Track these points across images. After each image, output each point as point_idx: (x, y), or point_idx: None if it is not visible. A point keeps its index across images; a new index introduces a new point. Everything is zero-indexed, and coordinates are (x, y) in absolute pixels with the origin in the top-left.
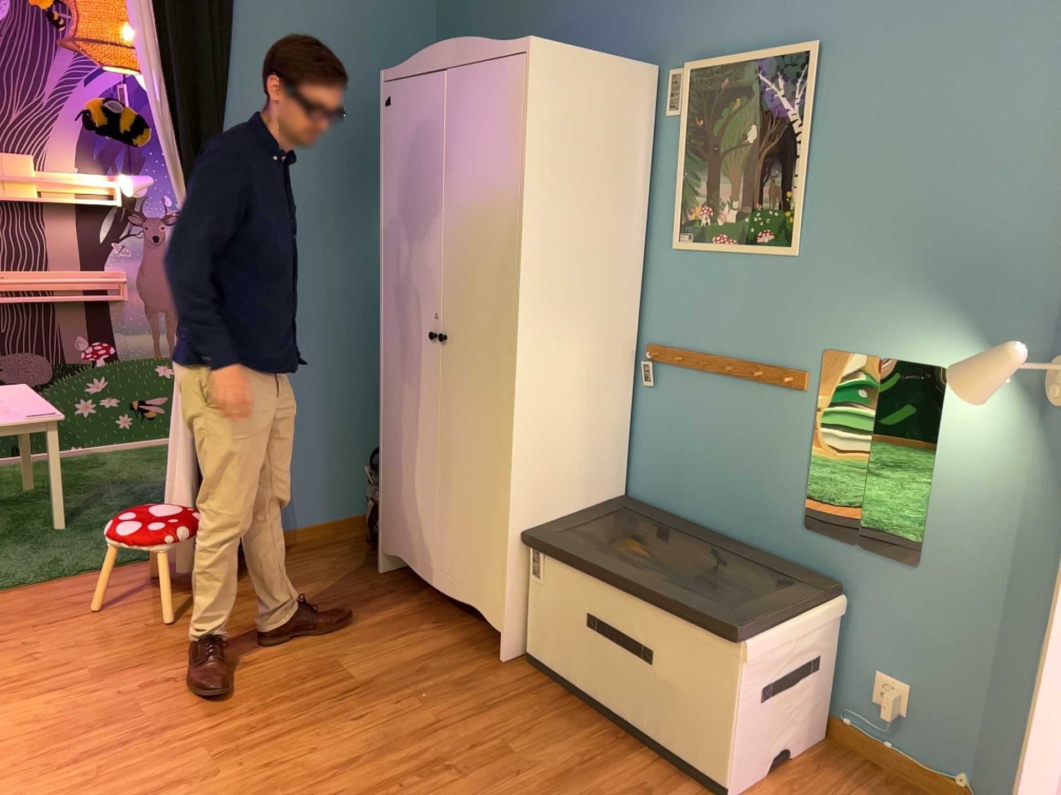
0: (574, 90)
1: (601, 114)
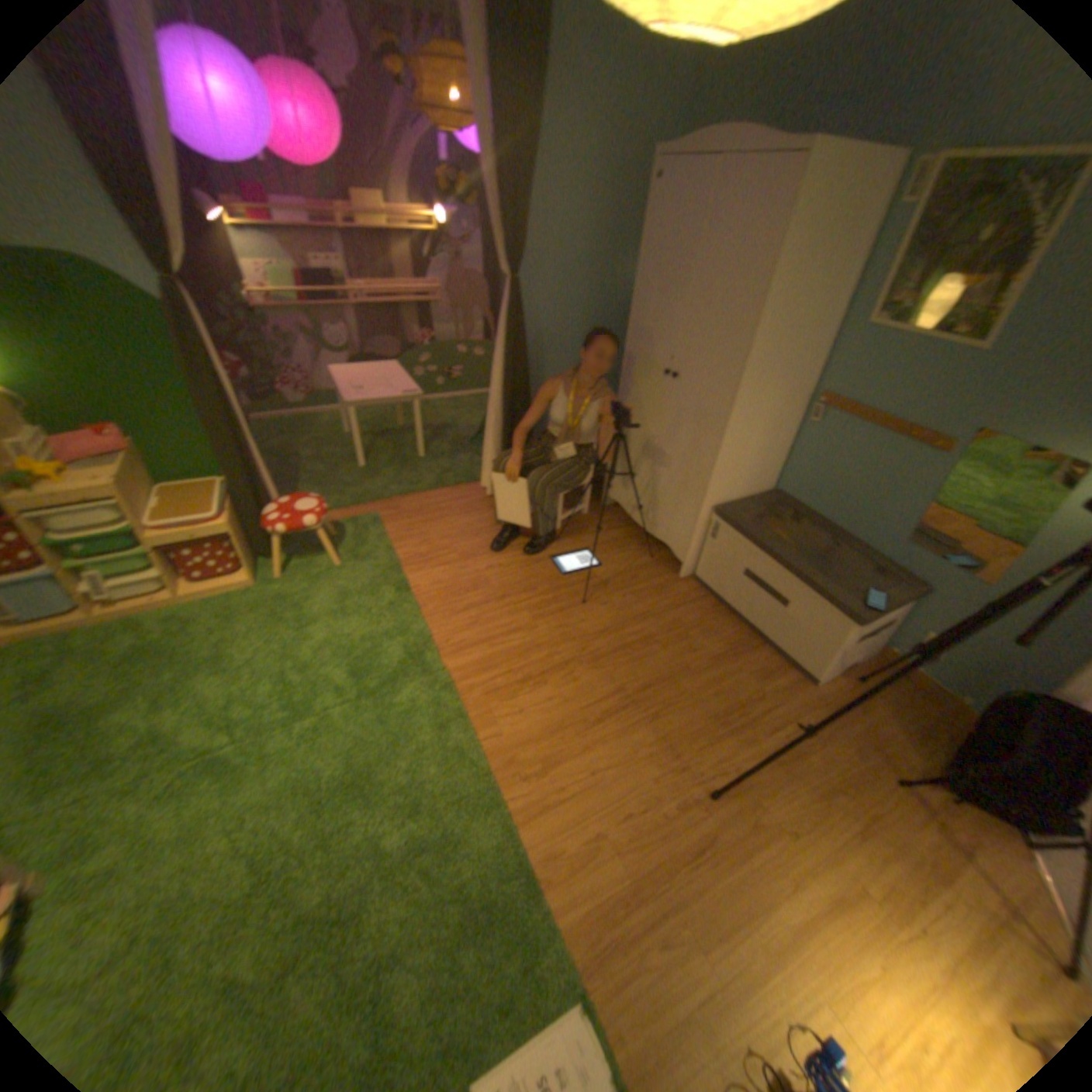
0: (834, 187)
1: (847, 207)
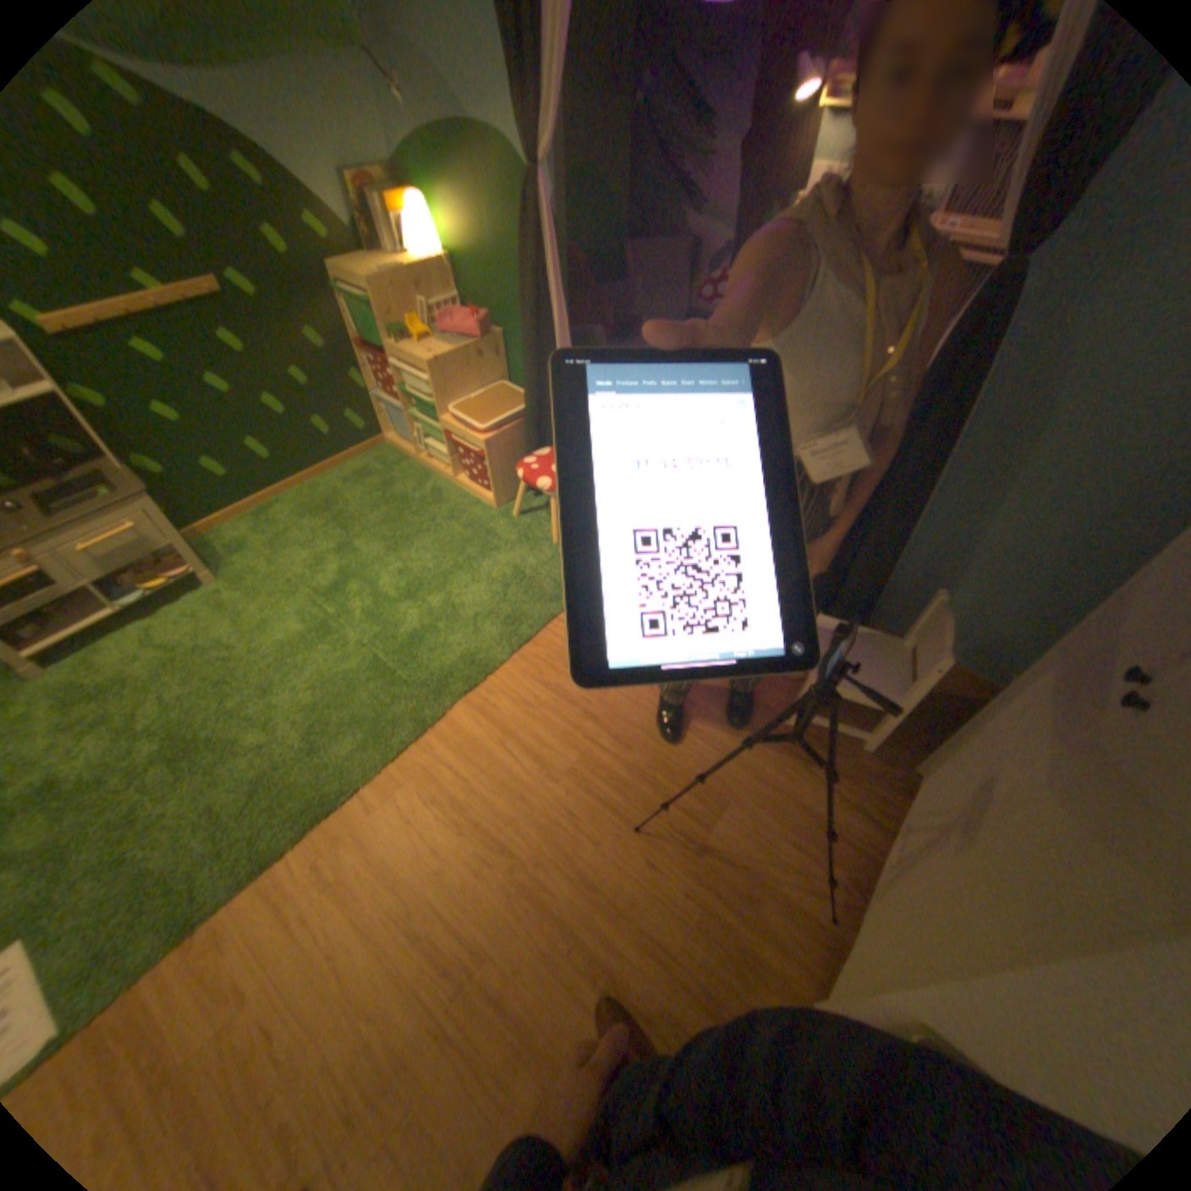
0: None
1: None
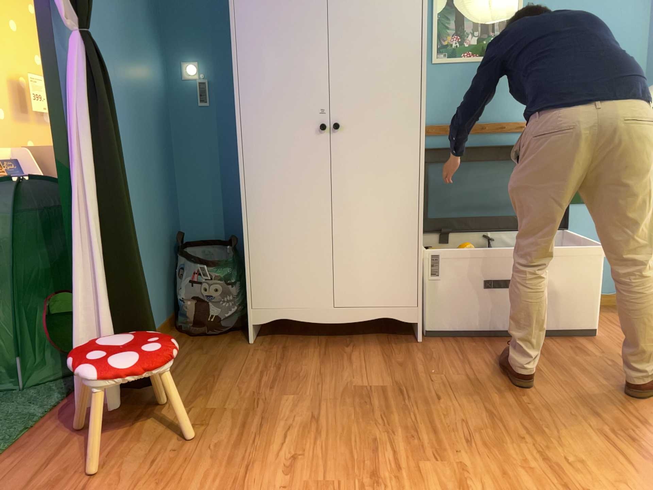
0: None
1: None
